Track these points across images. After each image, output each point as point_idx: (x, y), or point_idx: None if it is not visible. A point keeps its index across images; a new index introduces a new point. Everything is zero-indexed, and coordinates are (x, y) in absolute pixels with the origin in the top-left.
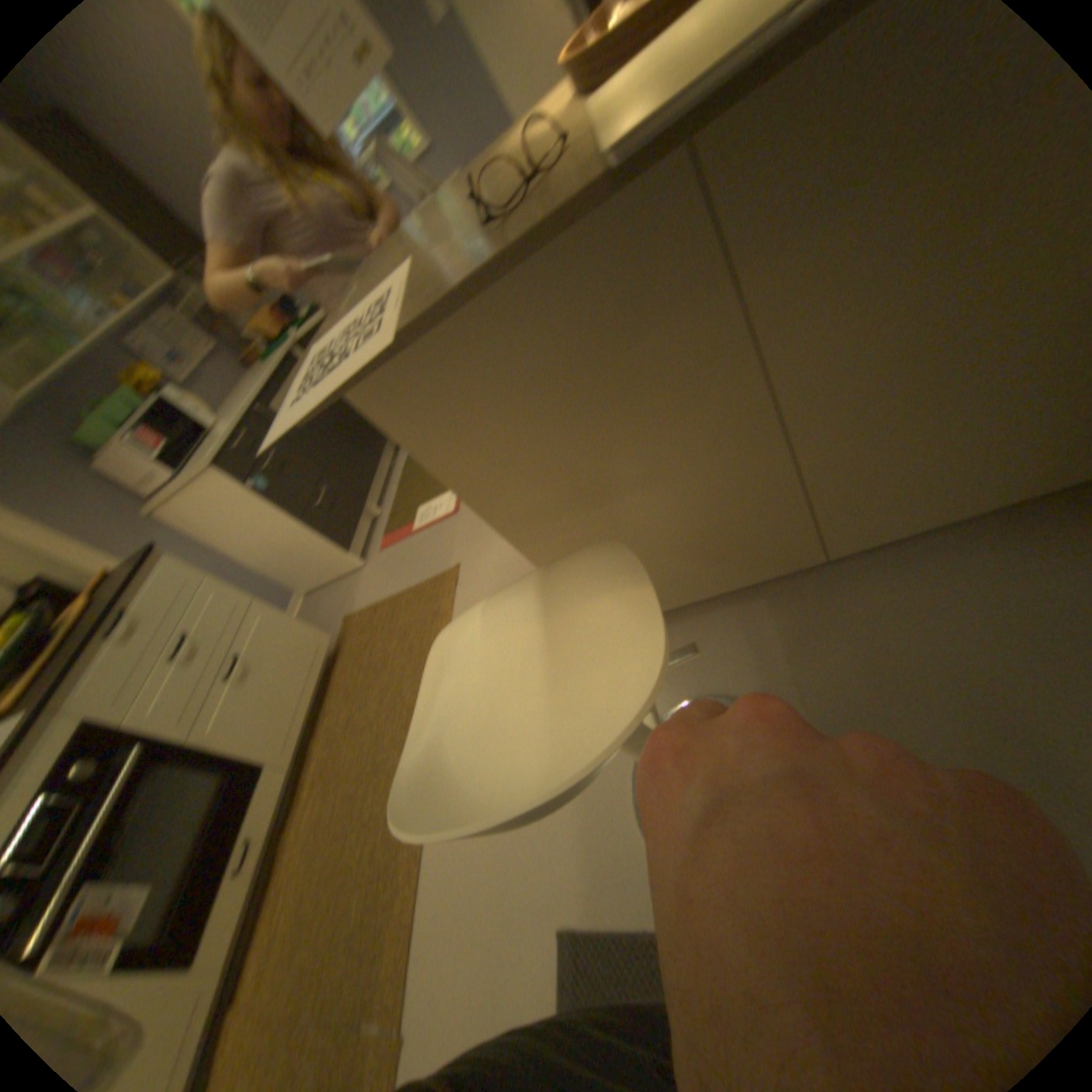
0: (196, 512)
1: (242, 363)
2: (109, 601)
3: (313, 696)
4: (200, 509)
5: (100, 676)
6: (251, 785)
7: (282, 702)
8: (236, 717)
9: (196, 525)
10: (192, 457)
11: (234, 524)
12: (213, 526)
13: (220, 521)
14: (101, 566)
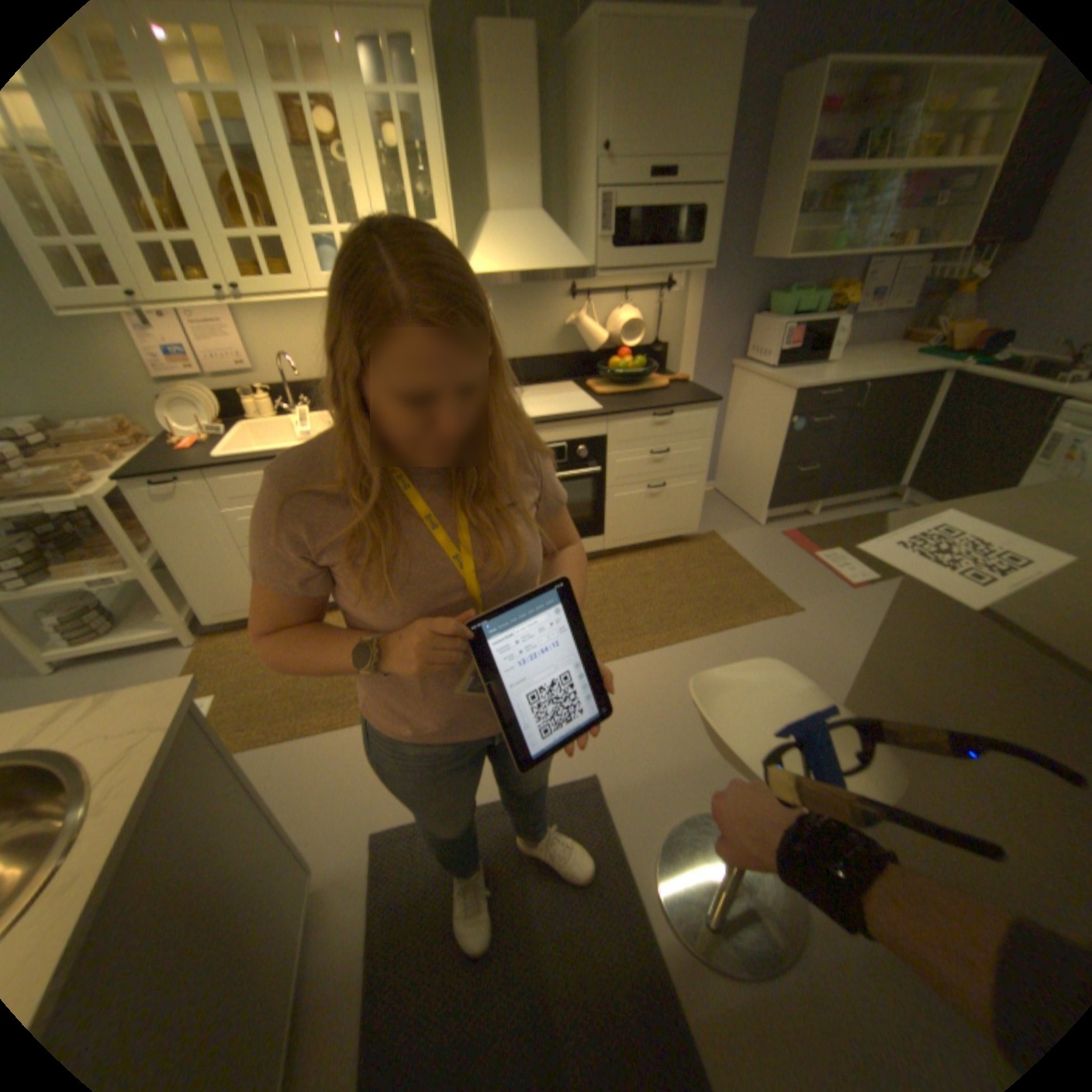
0: (755, 394)
1: (910, 333)
2: (679, 400)
3: (654, 540)
4: (758, 395)
5: (634, 426)
6: (593, 534)
7: (645, 524)
8: (629, 505)
9: (743, 397)
10: (799, 366)
11: (757, 421)
12: (748, 408)
13: (755, 412)
14: (690, 365)
